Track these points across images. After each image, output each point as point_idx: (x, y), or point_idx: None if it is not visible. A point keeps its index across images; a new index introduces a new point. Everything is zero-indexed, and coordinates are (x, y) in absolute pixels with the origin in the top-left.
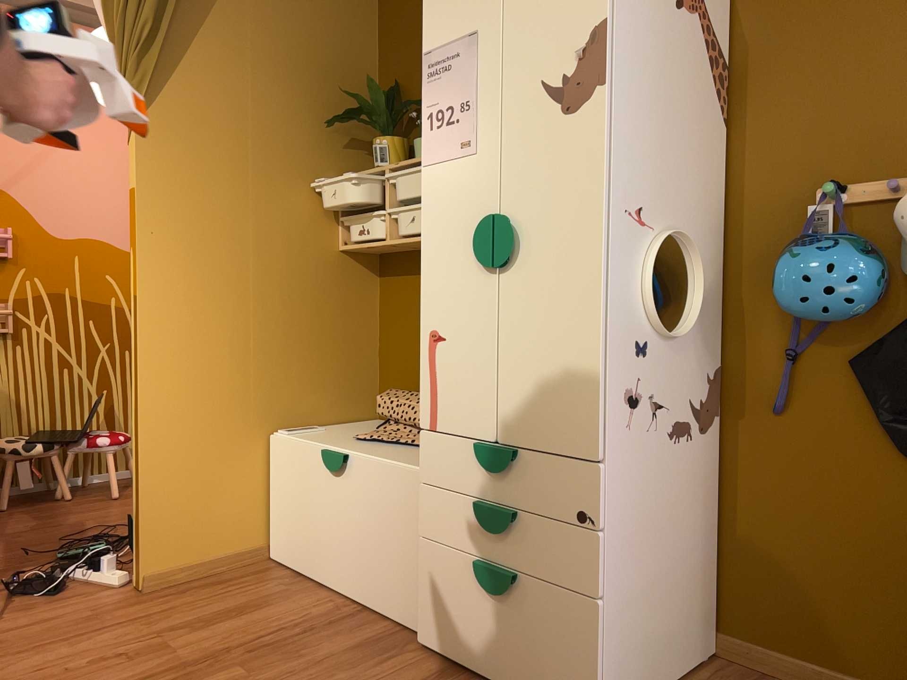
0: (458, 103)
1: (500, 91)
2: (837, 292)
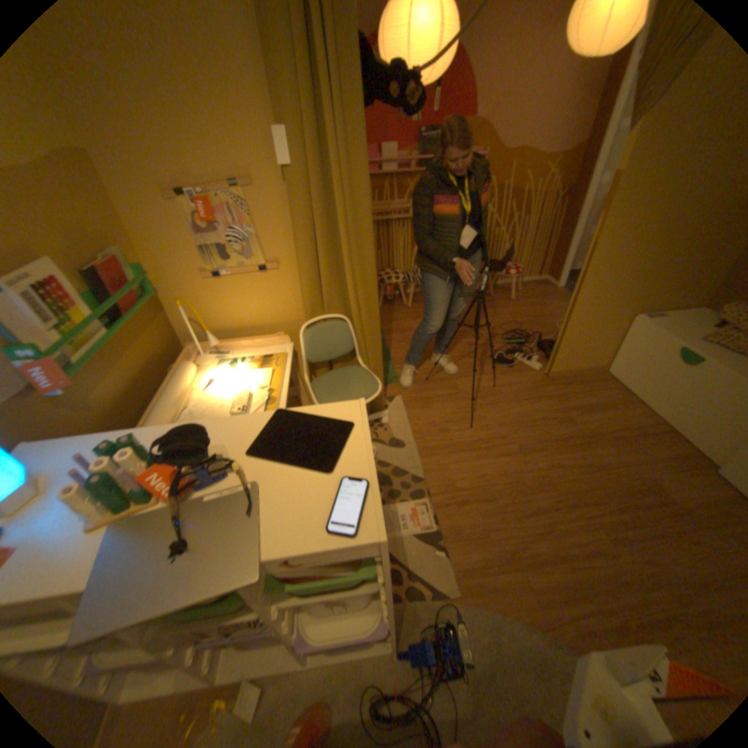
0: None
1: None
2: None
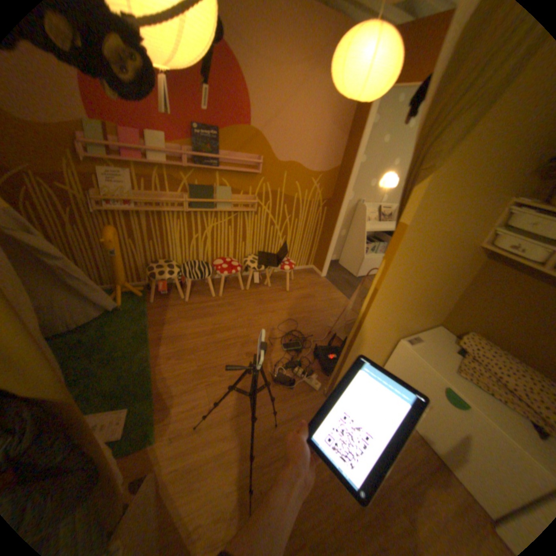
0: None
1: None
2: None
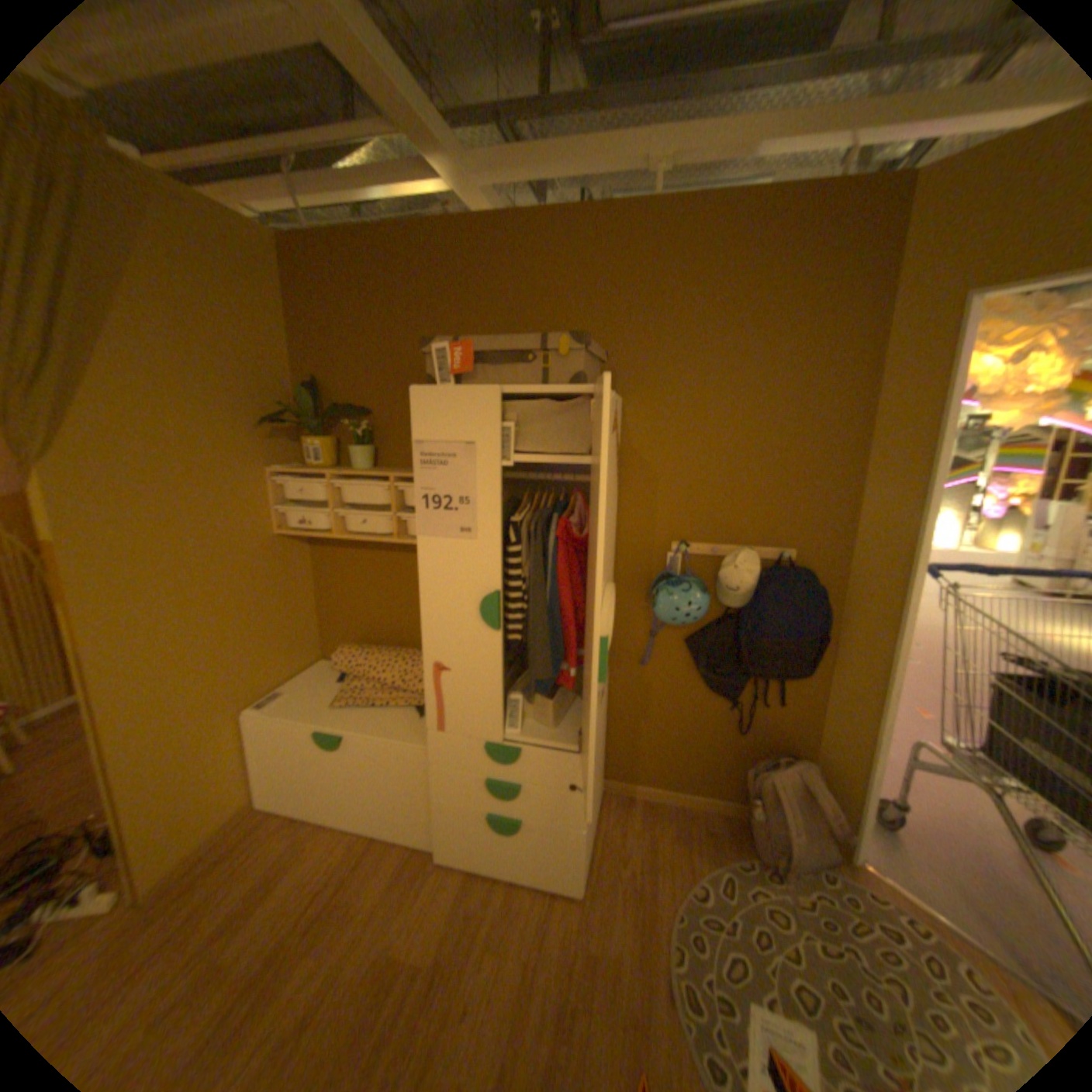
0: (456, 497)
1: (499, 499)
2: (691, 617)
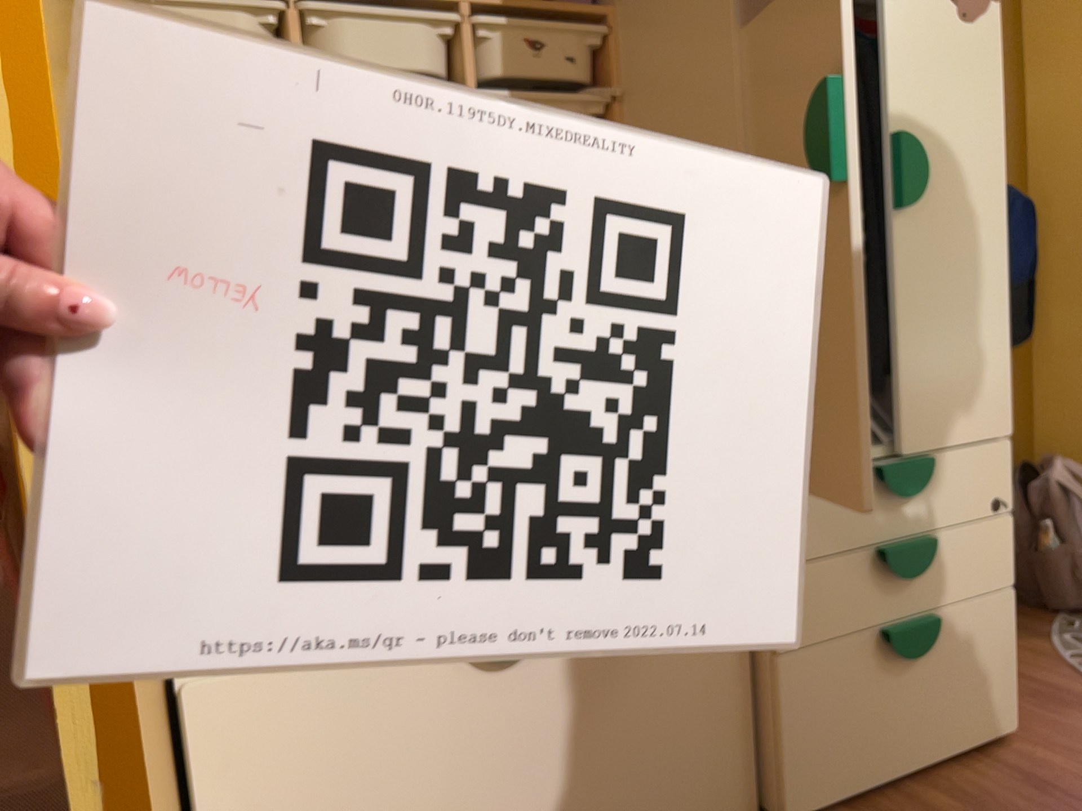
0: None
1: None
2: None
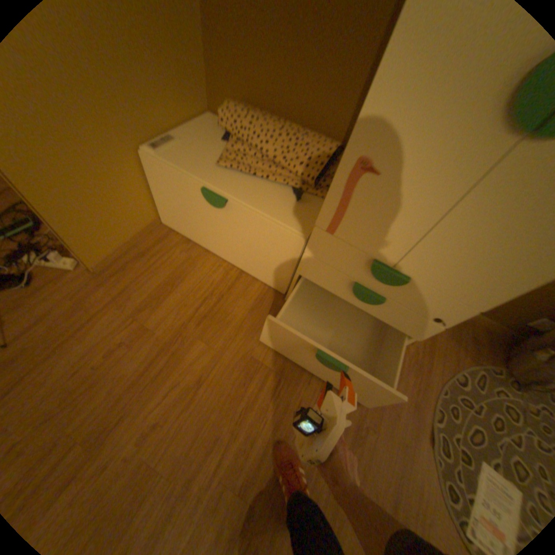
0: None
1: None
2: None
